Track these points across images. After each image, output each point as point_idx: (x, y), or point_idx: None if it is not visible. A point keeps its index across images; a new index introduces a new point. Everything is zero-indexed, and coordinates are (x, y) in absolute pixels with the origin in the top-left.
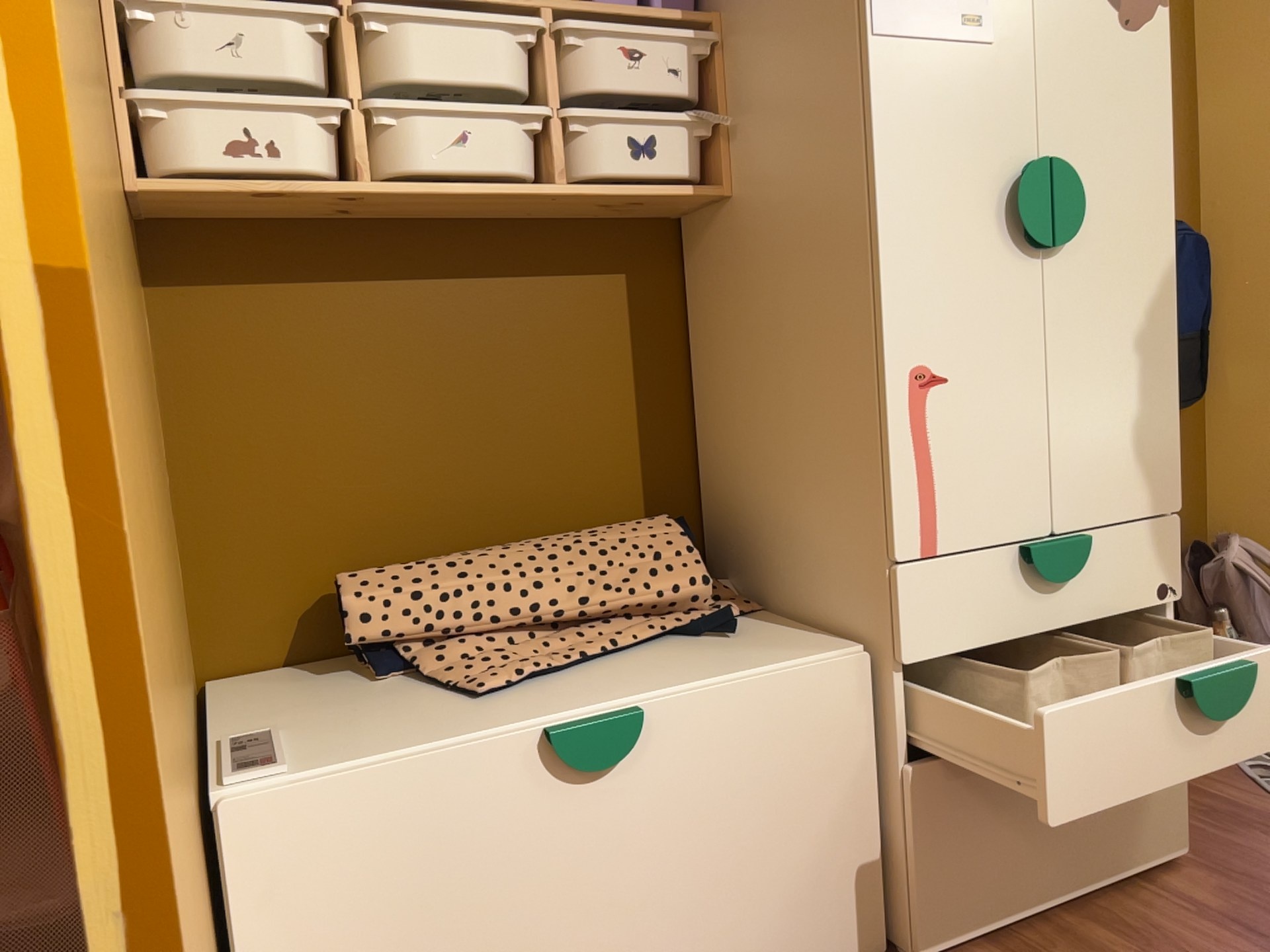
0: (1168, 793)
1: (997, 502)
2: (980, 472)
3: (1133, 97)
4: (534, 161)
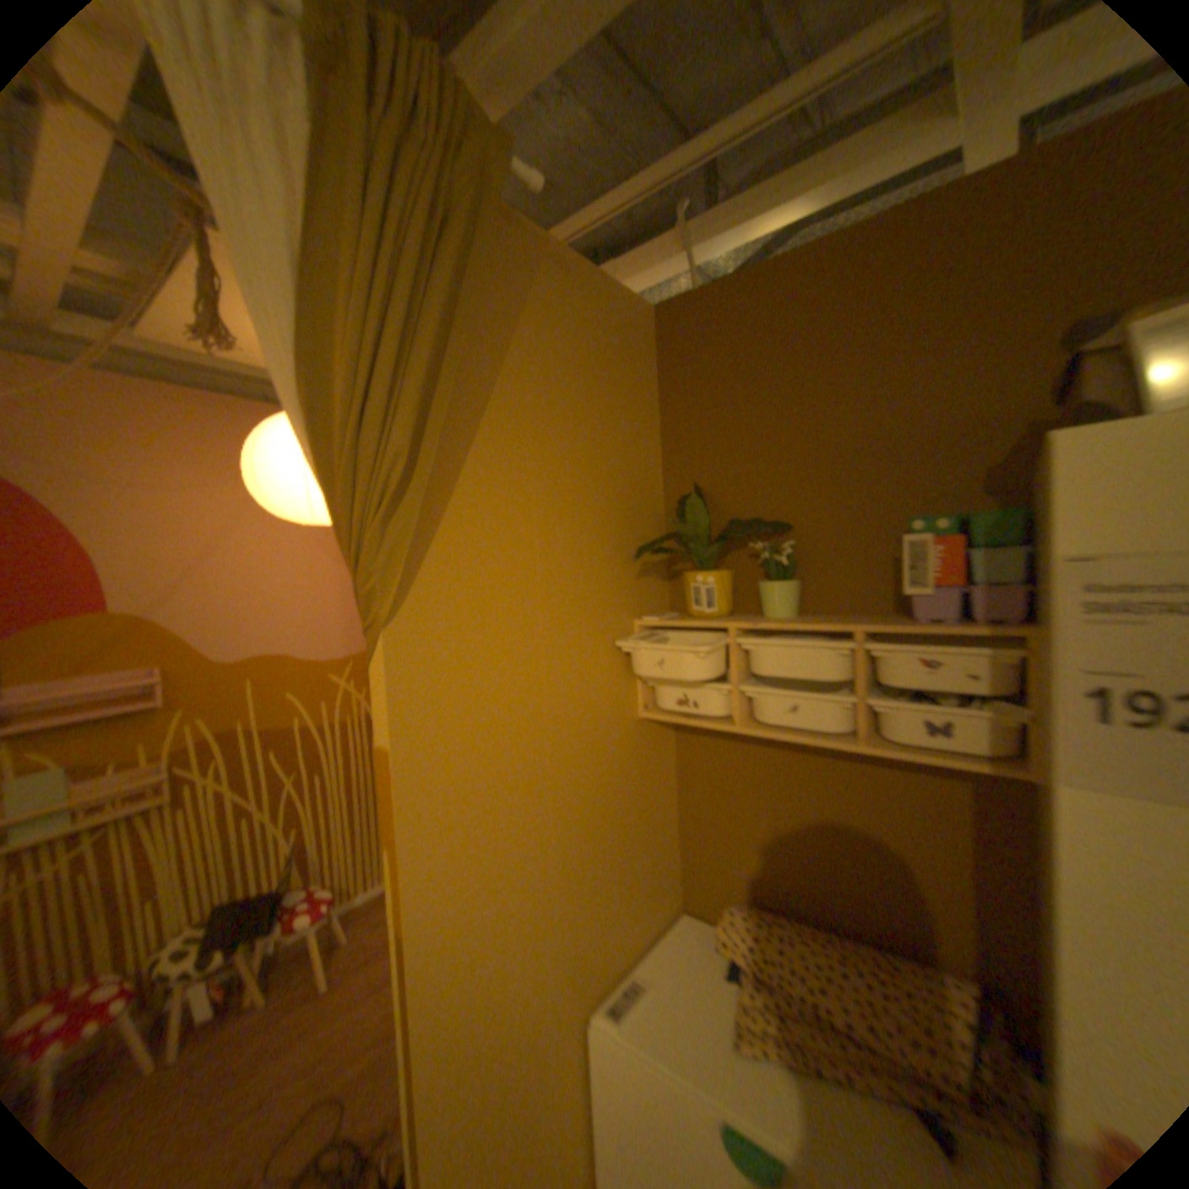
0: None
1: None
2: None
3: None
4: (854, 717)
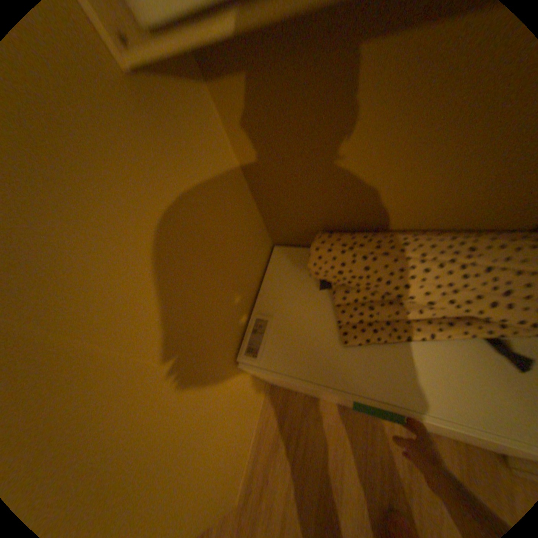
0: None
1: None
2: None
3: None
4: None
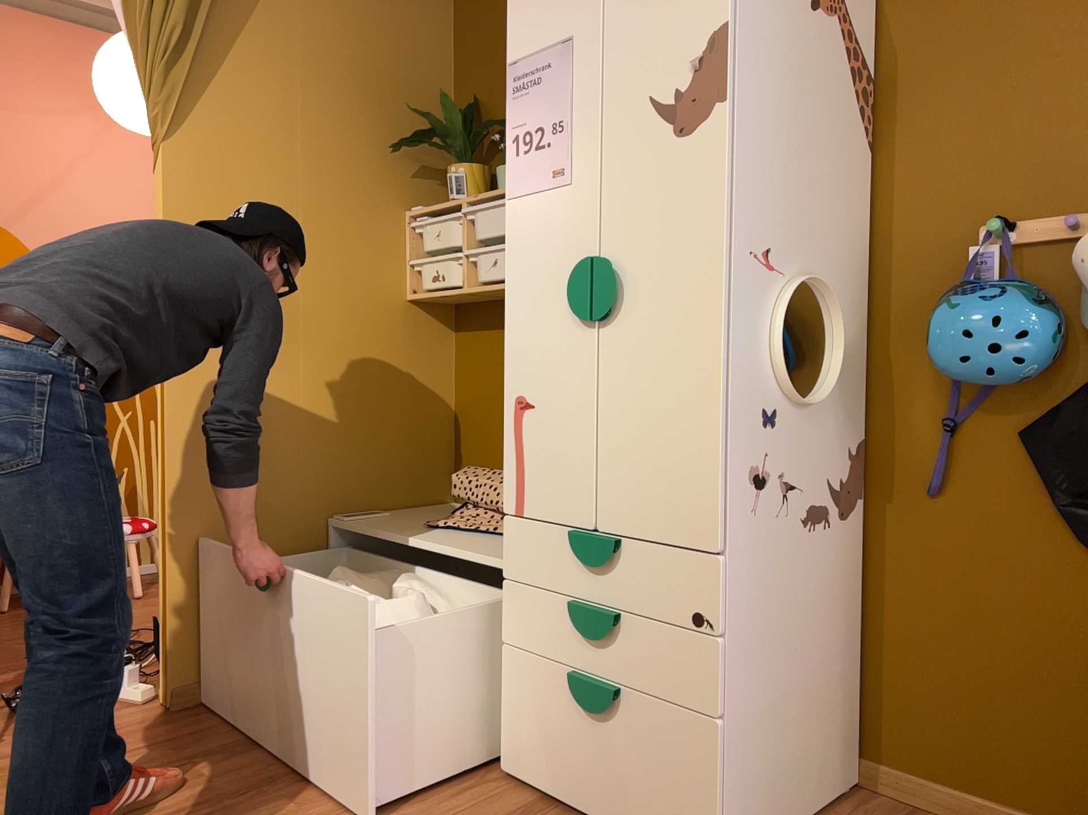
0: (694, 810)
1: (558, 494)
2: (548, 470)
3: (683, 190)
4: None
